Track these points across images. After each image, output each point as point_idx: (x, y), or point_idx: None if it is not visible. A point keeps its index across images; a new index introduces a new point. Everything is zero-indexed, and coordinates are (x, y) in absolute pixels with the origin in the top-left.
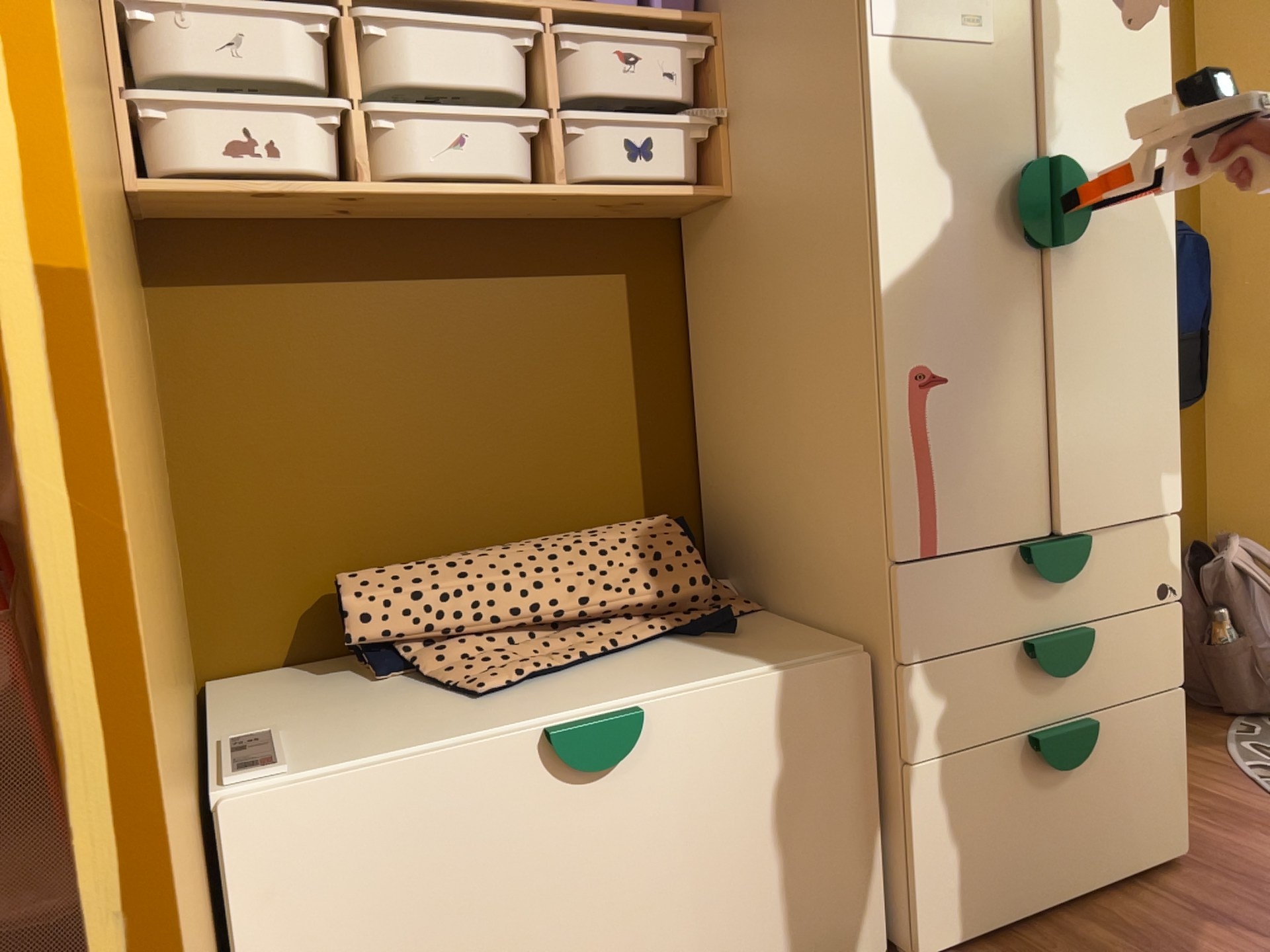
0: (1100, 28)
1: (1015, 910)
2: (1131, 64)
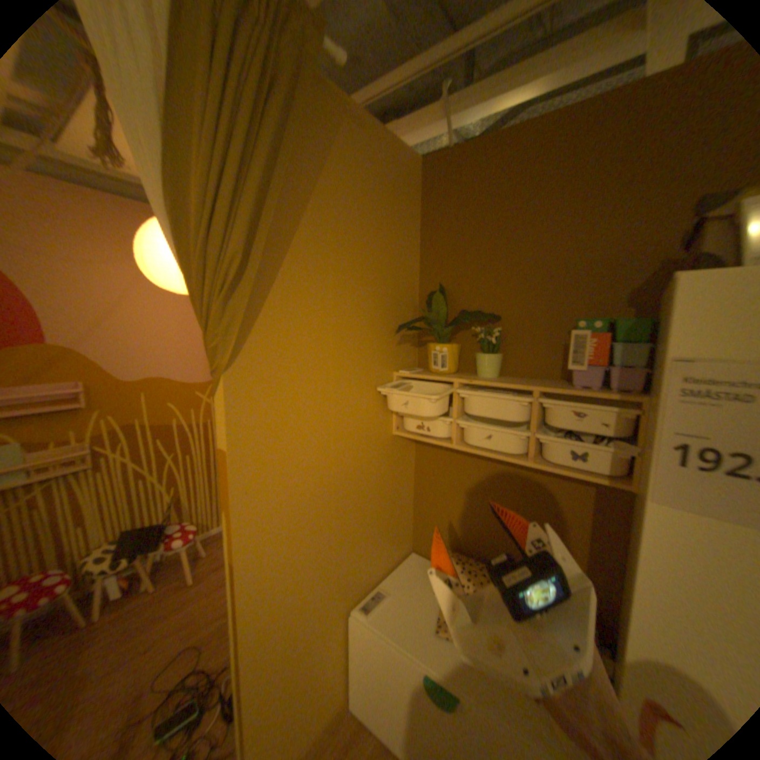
0: None
1: None
2: None
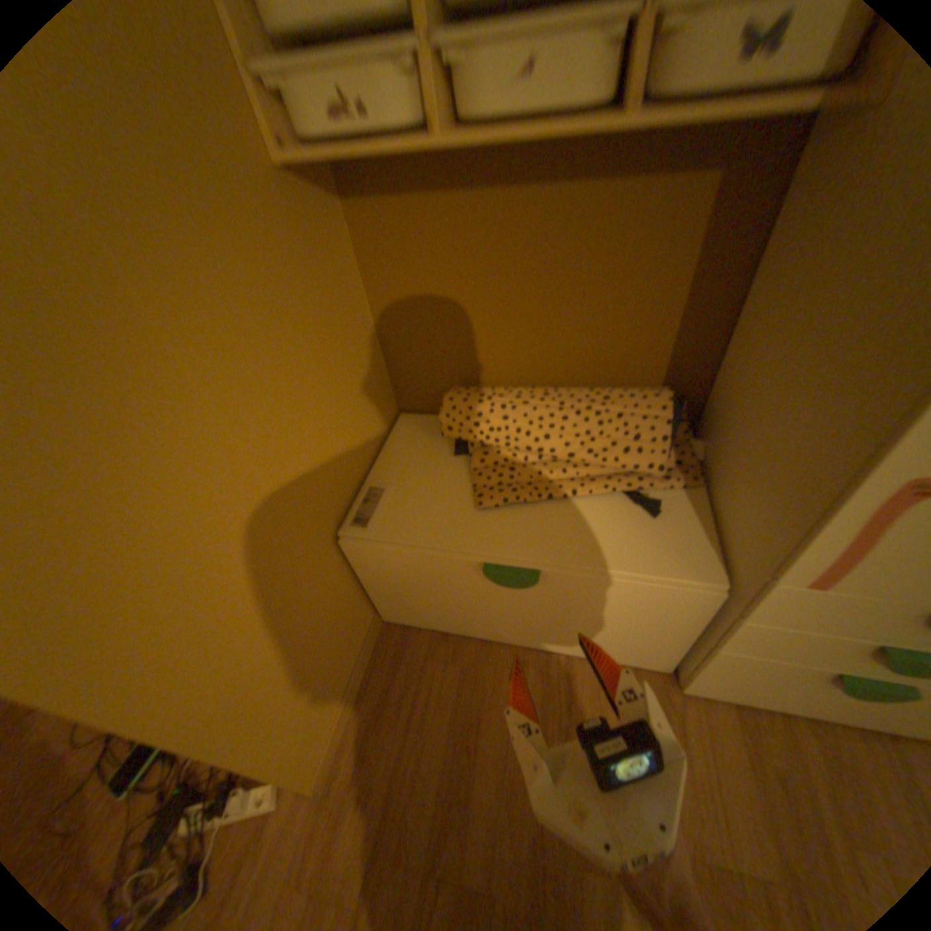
0: None
1: (761, 705)
2: None
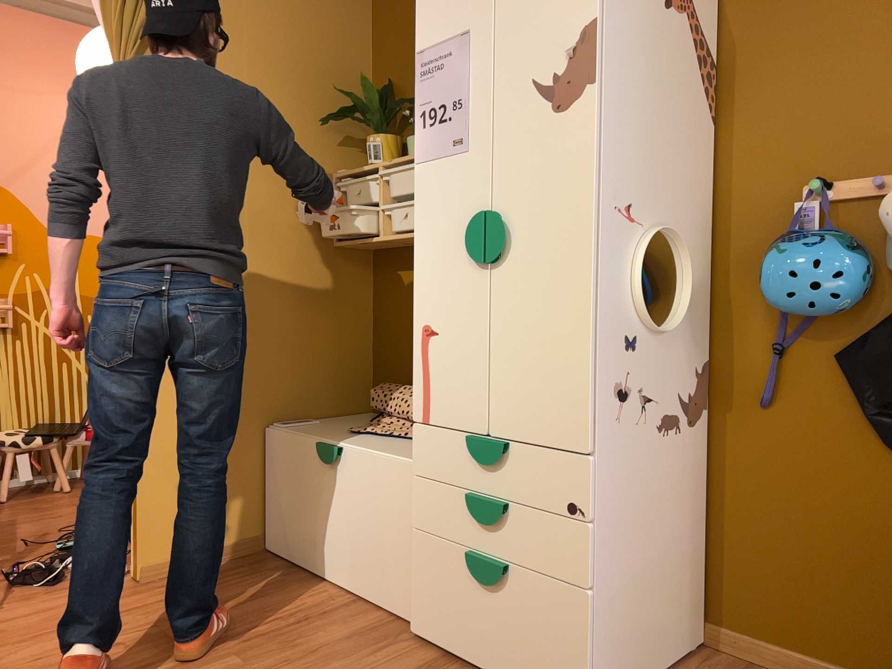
0: (537, 118)
1: (456, 650)
2: (560, 134)
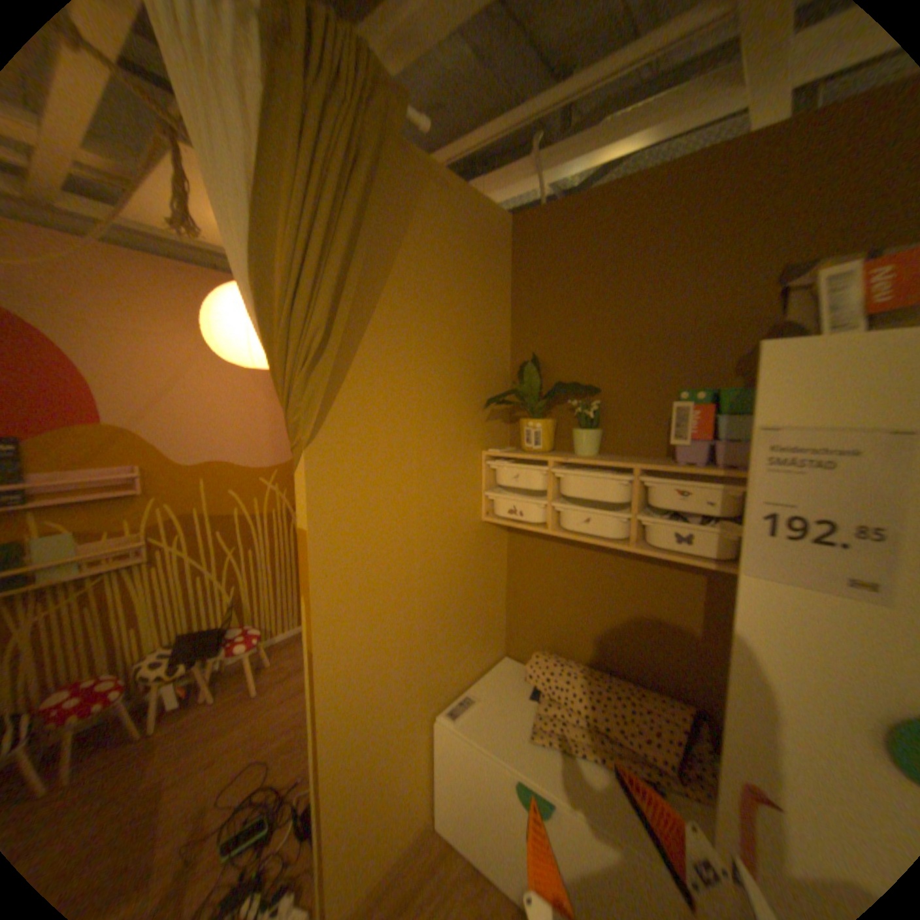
0: None
1: None
2: None
